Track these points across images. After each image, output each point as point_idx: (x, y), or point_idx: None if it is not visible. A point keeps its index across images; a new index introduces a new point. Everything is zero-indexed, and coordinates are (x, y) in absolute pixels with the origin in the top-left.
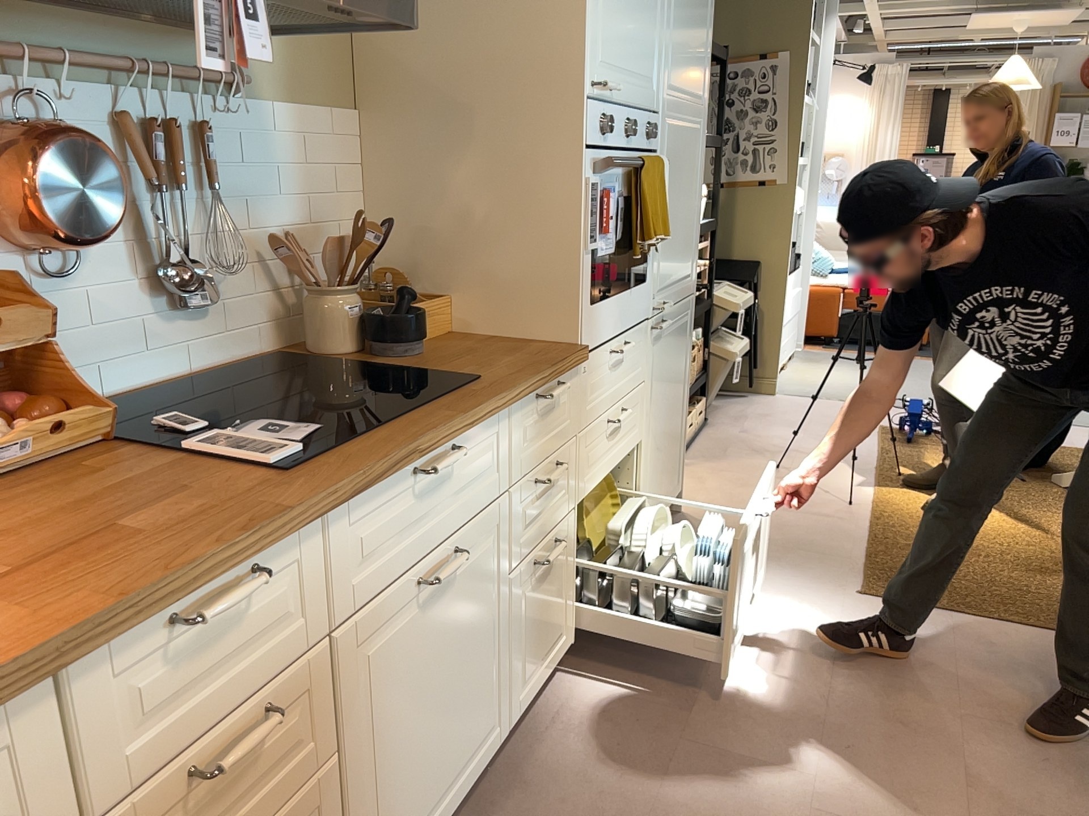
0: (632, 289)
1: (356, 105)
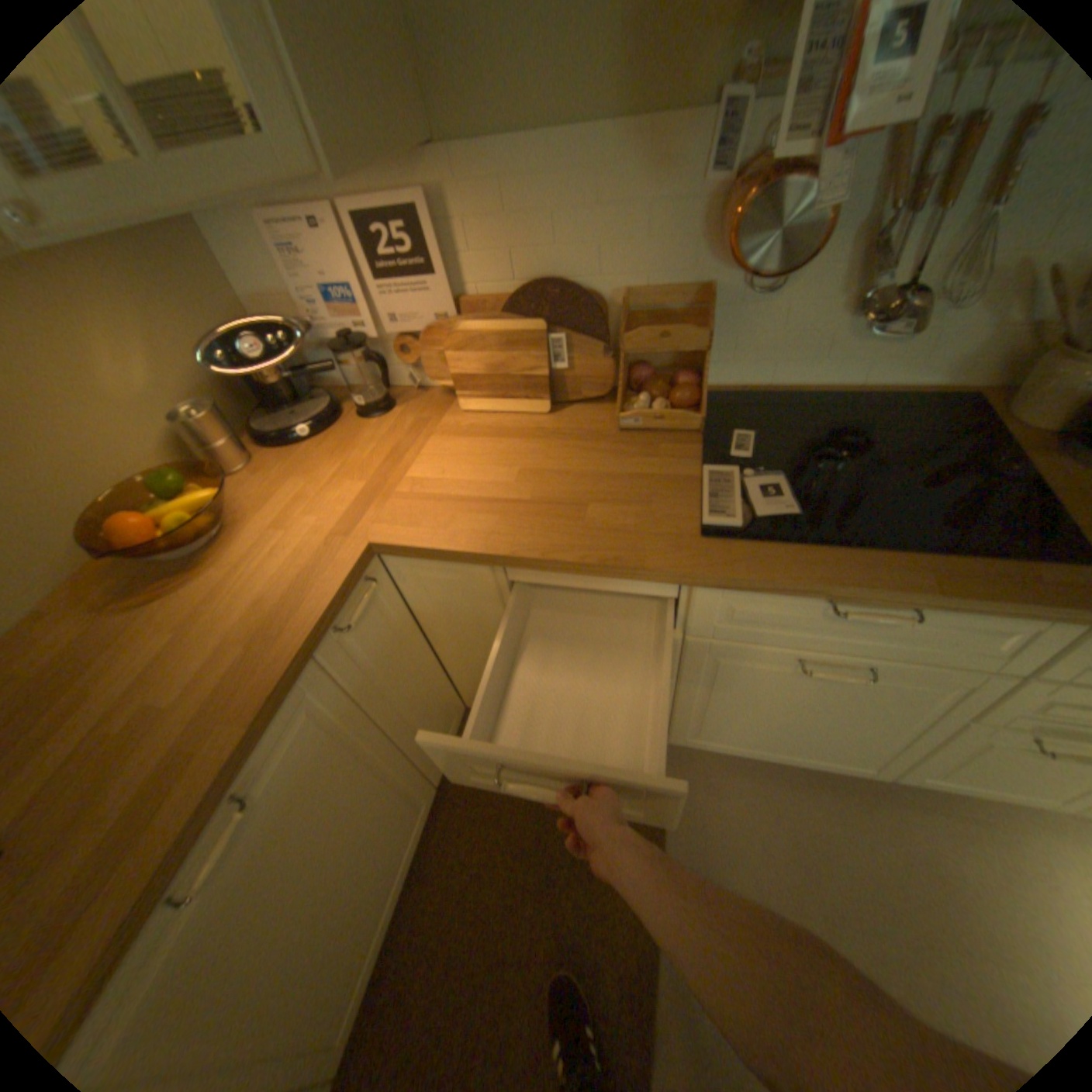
0: None
1: None
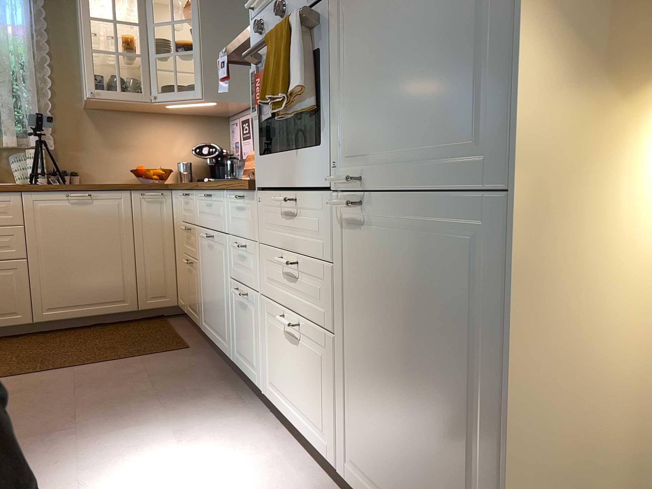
0: (302, 151)
1: None
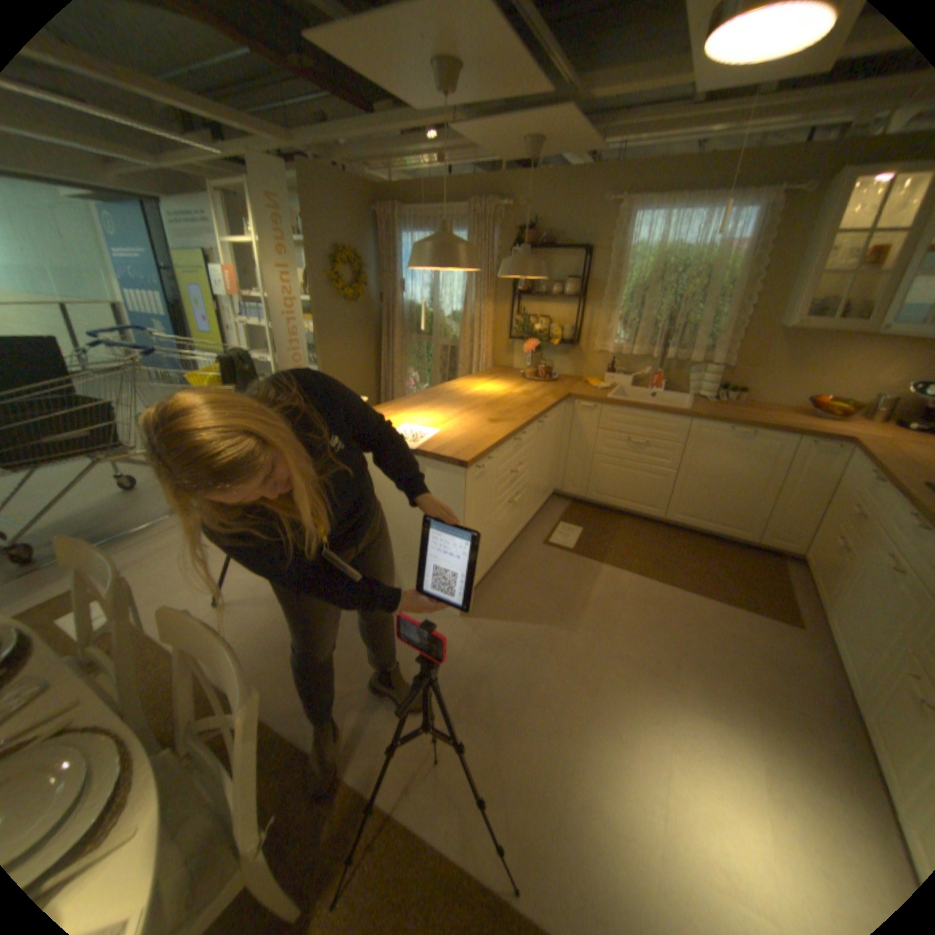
0: None
1: None
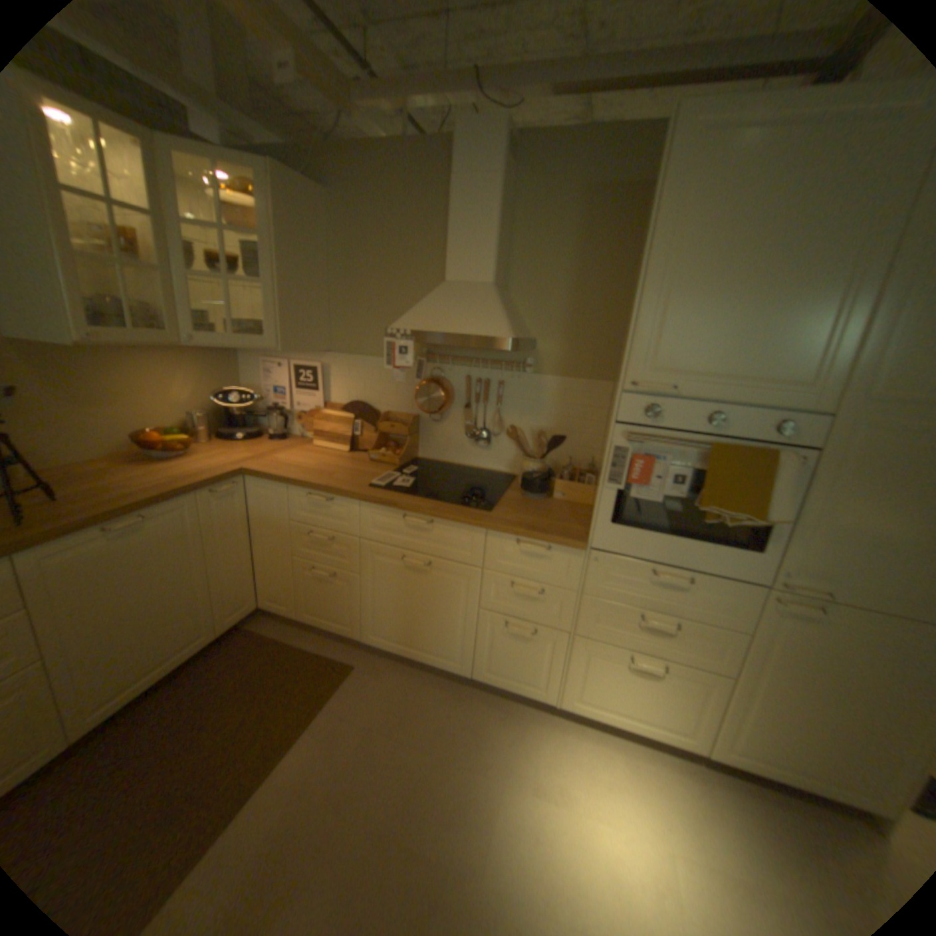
0: (714, 545)
1: (613, 378)
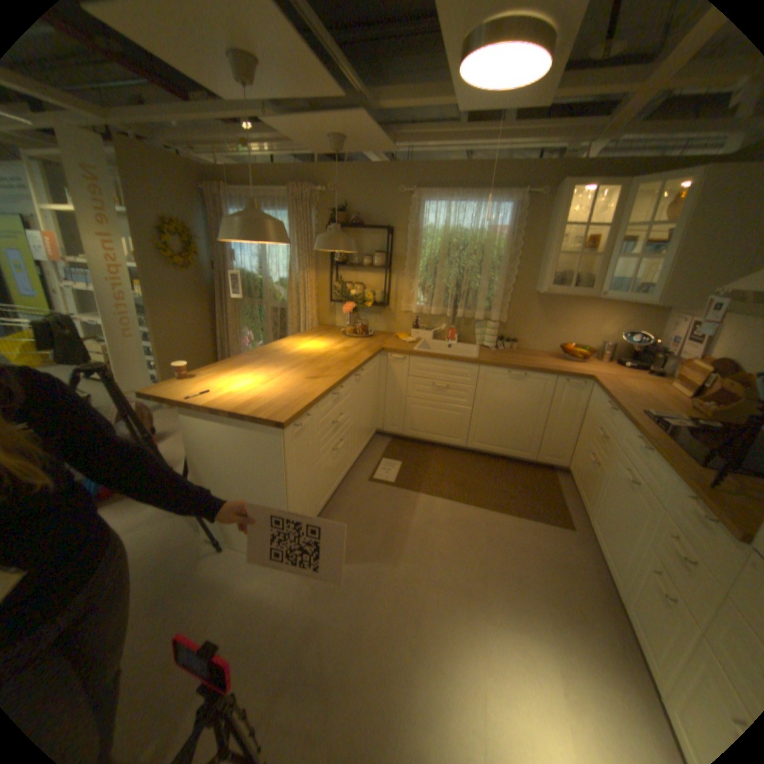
0: None
1: None
